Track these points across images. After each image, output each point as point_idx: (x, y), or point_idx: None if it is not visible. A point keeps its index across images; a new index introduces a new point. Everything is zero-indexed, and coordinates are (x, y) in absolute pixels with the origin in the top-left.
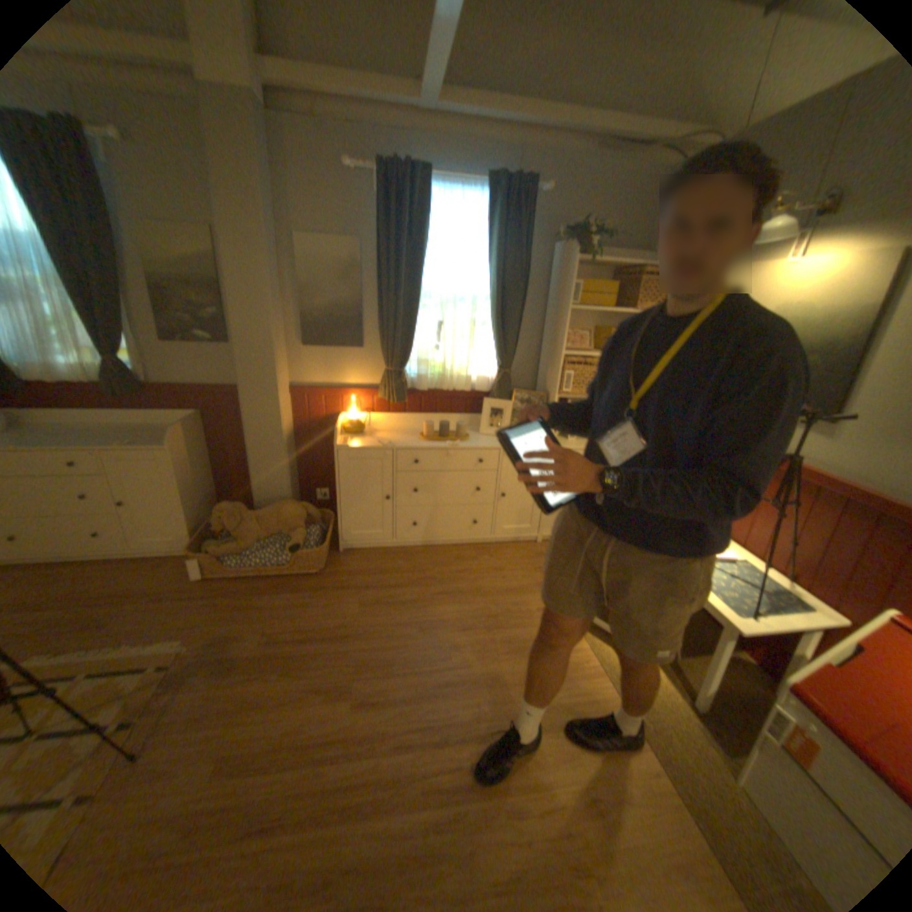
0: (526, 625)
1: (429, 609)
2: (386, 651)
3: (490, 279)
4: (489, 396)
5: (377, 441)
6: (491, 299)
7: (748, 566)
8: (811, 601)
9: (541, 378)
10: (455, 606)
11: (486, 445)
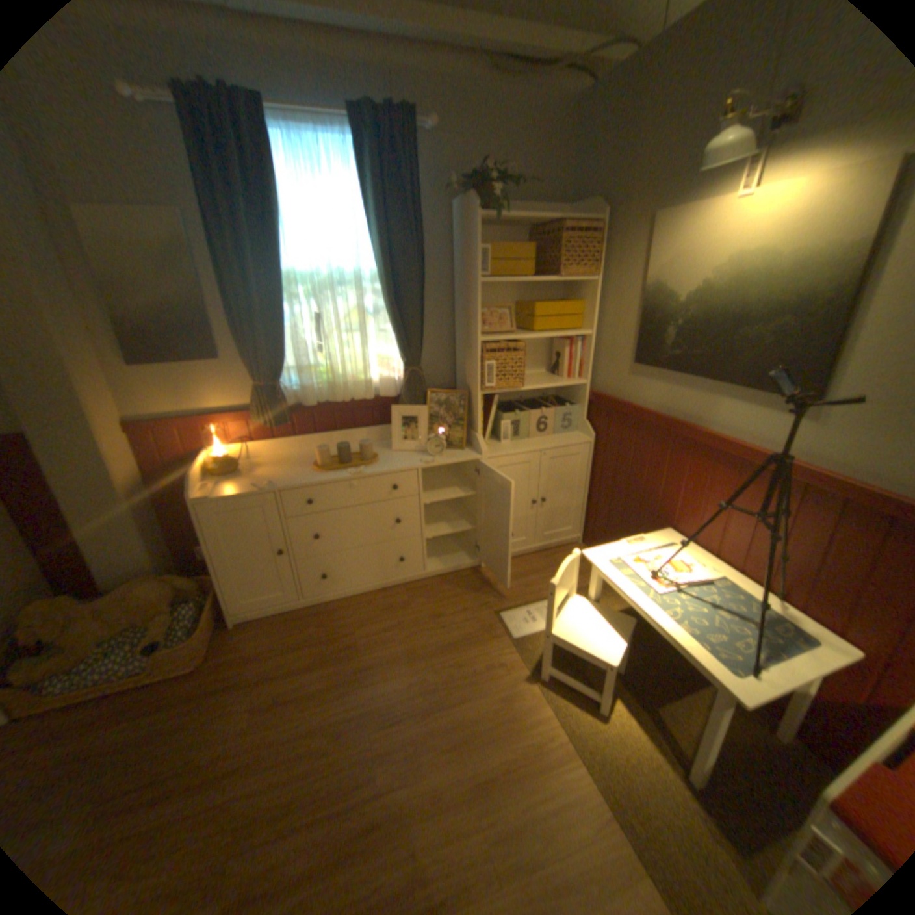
0: (474, 696)
1: (347, 698)
2: (282, 788)
3: (376, 251)
4: (400, 401)
5: (253, 482)
6: (380, 278)
7: (730, 585)
8: (812, 629)
9: (460, 371)
10: (382, 685)
11: (401, 465)
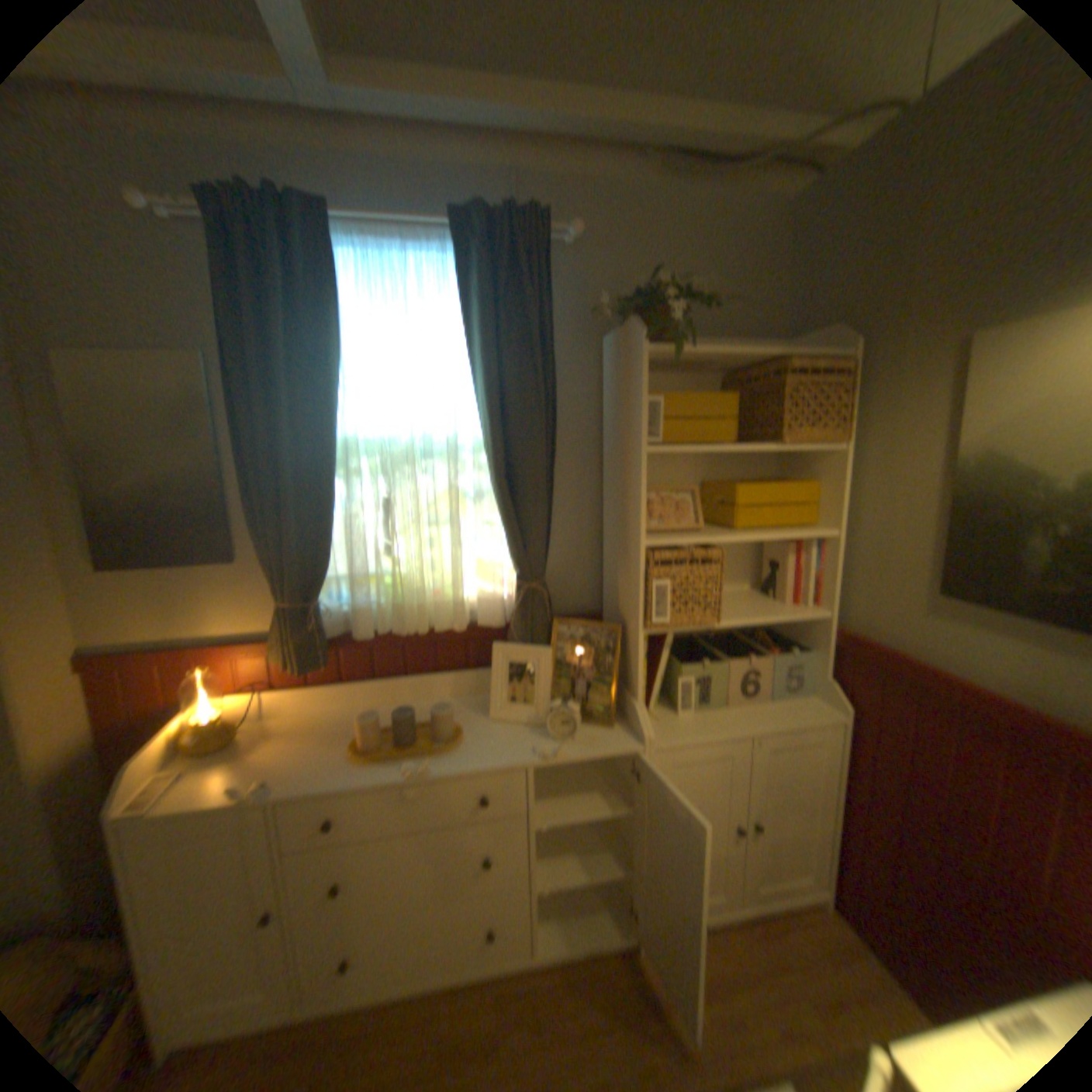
0: None
1: None
2: None
3: (483, 409)
4: (509, 634)
5: (237, 781)
6: (486, 448)
7: None
8: None
9: (610, 589)
10: None
11: (498, 760)
